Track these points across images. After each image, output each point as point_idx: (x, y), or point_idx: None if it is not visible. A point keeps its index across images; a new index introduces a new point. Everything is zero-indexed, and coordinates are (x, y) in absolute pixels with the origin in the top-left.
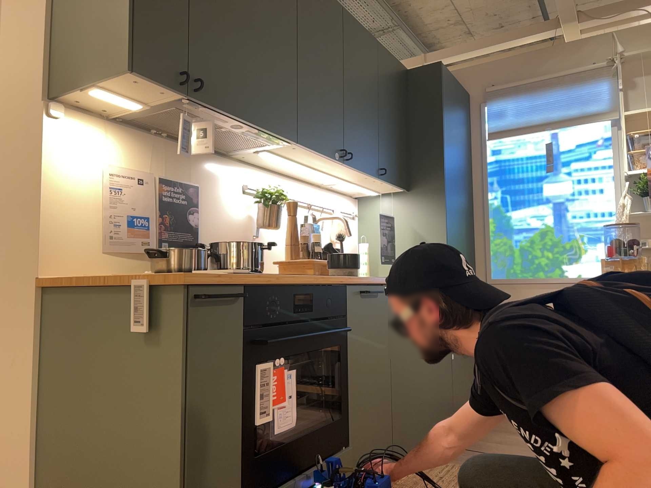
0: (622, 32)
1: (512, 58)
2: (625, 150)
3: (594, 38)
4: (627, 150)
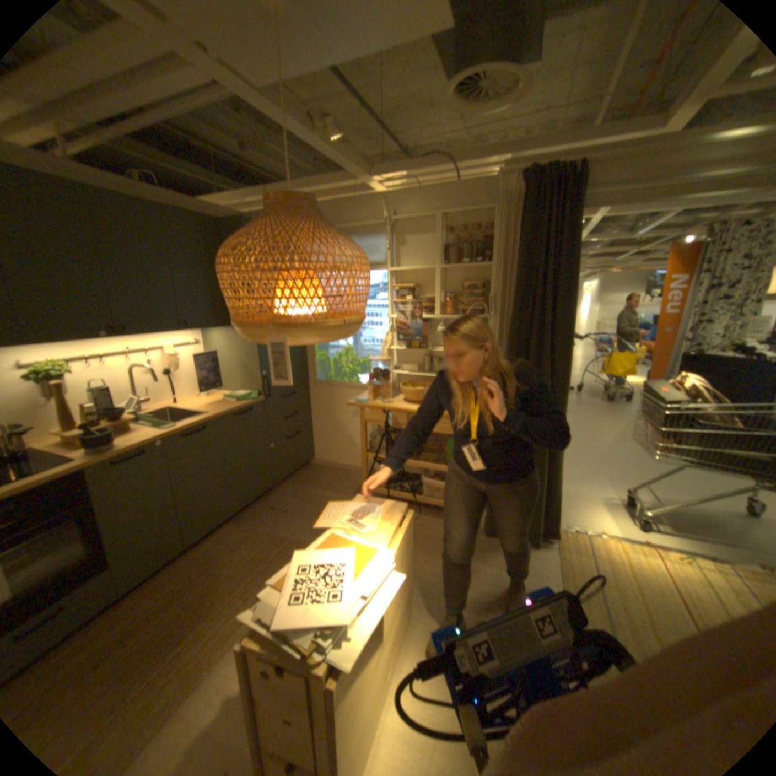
0: (399, 192)
1: (326, 203)
2: (396, 297)
3: (381, 195)
4: (398, 296)
